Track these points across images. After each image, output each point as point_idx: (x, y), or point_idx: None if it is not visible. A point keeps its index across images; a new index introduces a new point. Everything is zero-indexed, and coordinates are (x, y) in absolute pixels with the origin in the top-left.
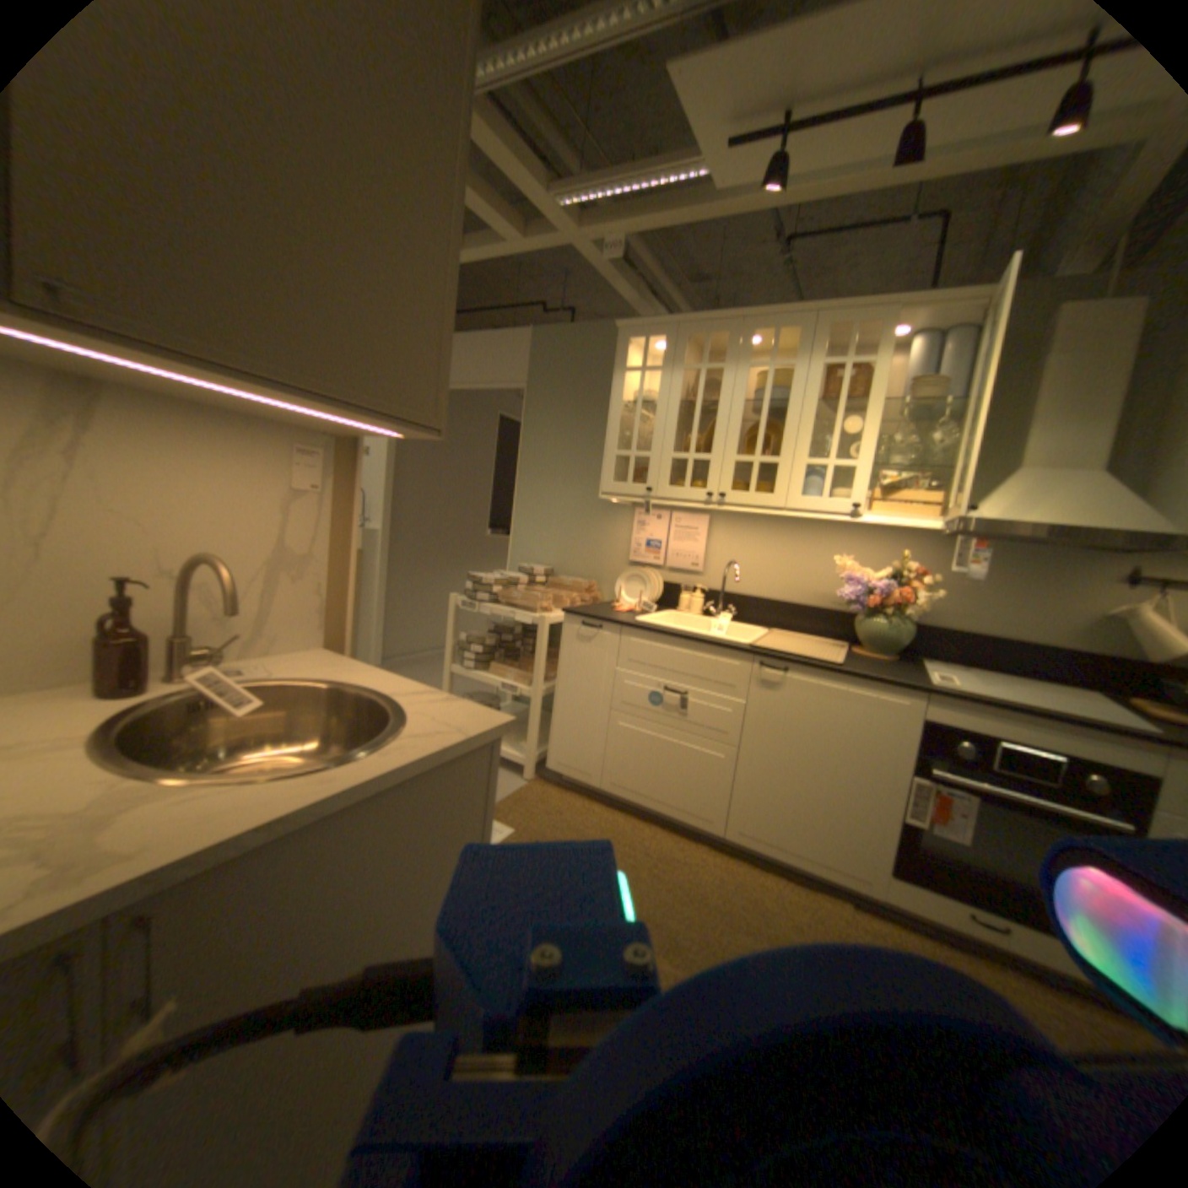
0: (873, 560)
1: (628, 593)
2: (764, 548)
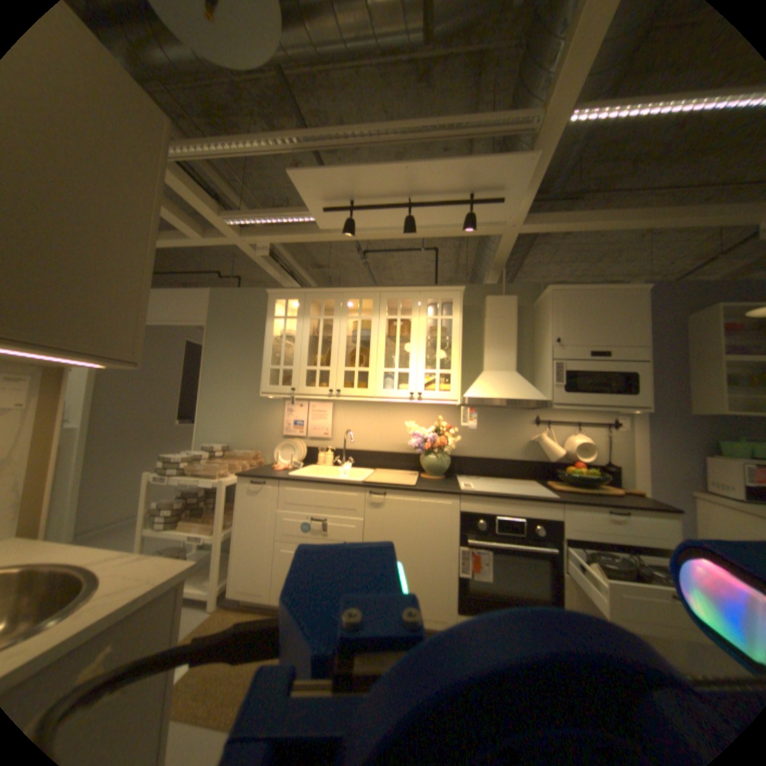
0: (424, 422)
1: (283, 457)
2: (366, 419)
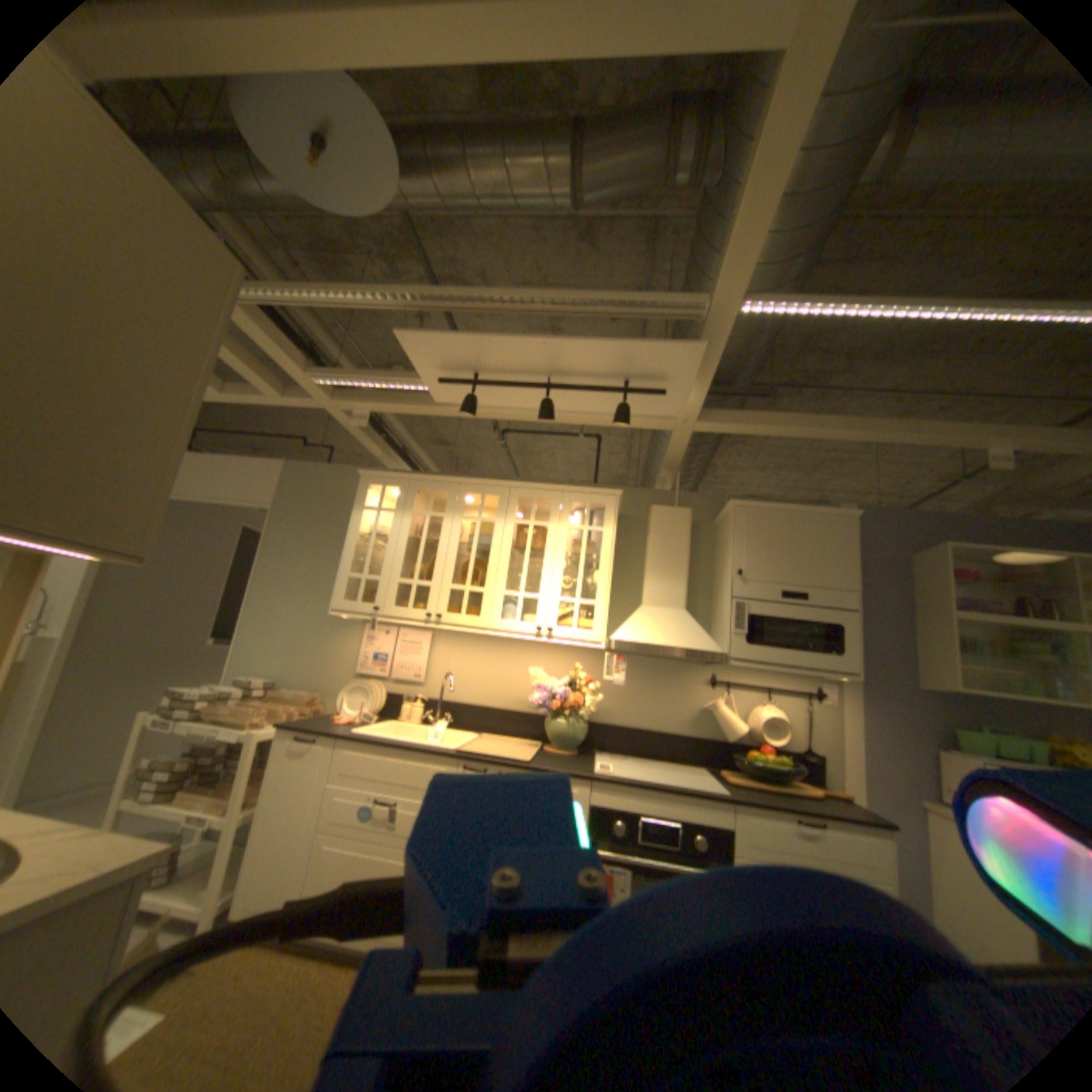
0: (559, 671)
1: (352, 706)
2: (477, 661)
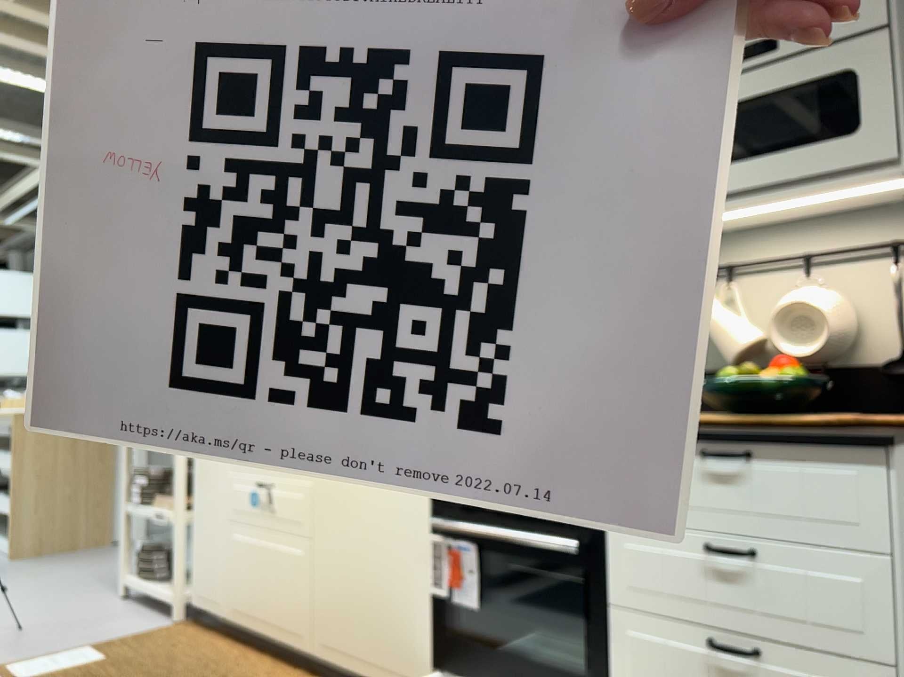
0: None
1: None
2: None
